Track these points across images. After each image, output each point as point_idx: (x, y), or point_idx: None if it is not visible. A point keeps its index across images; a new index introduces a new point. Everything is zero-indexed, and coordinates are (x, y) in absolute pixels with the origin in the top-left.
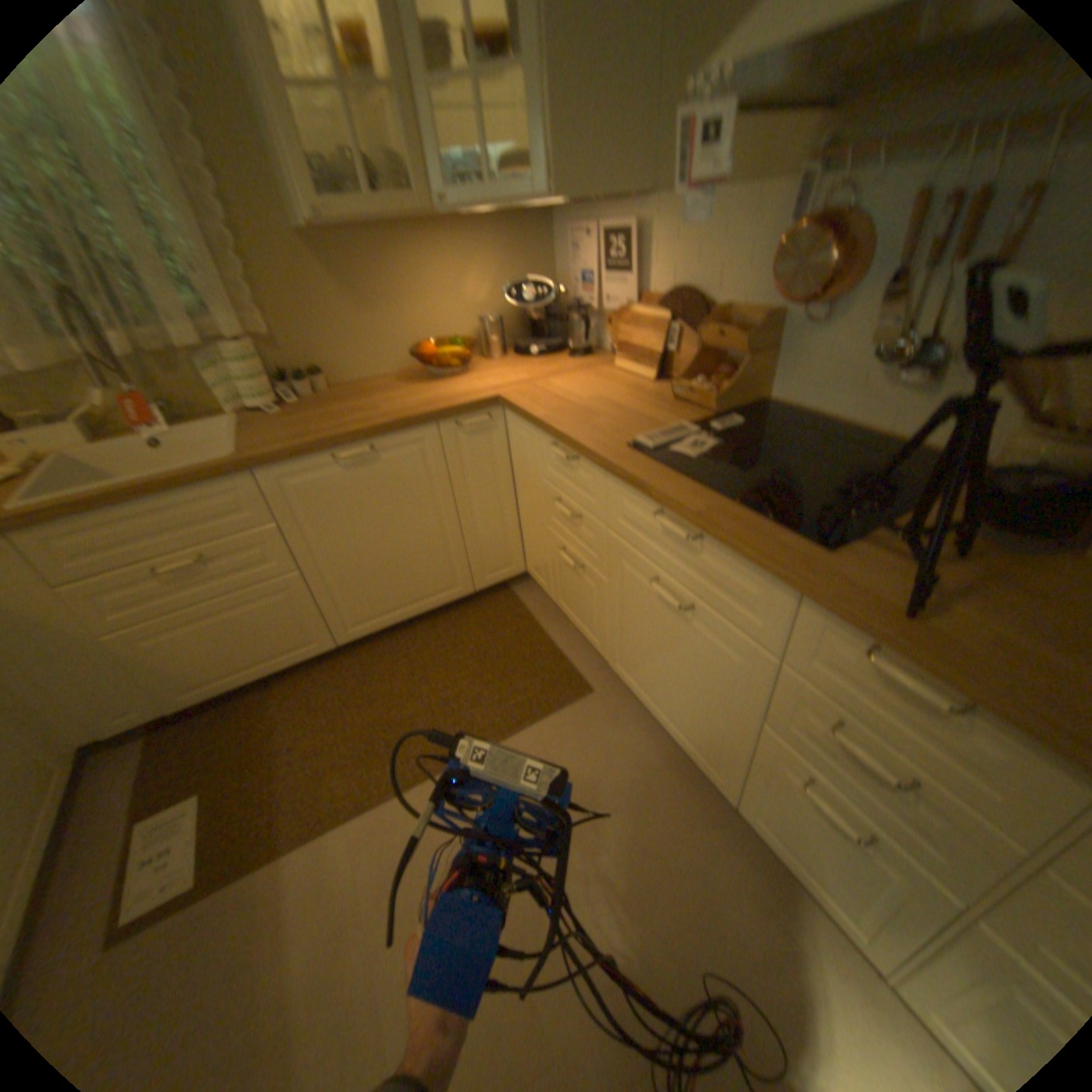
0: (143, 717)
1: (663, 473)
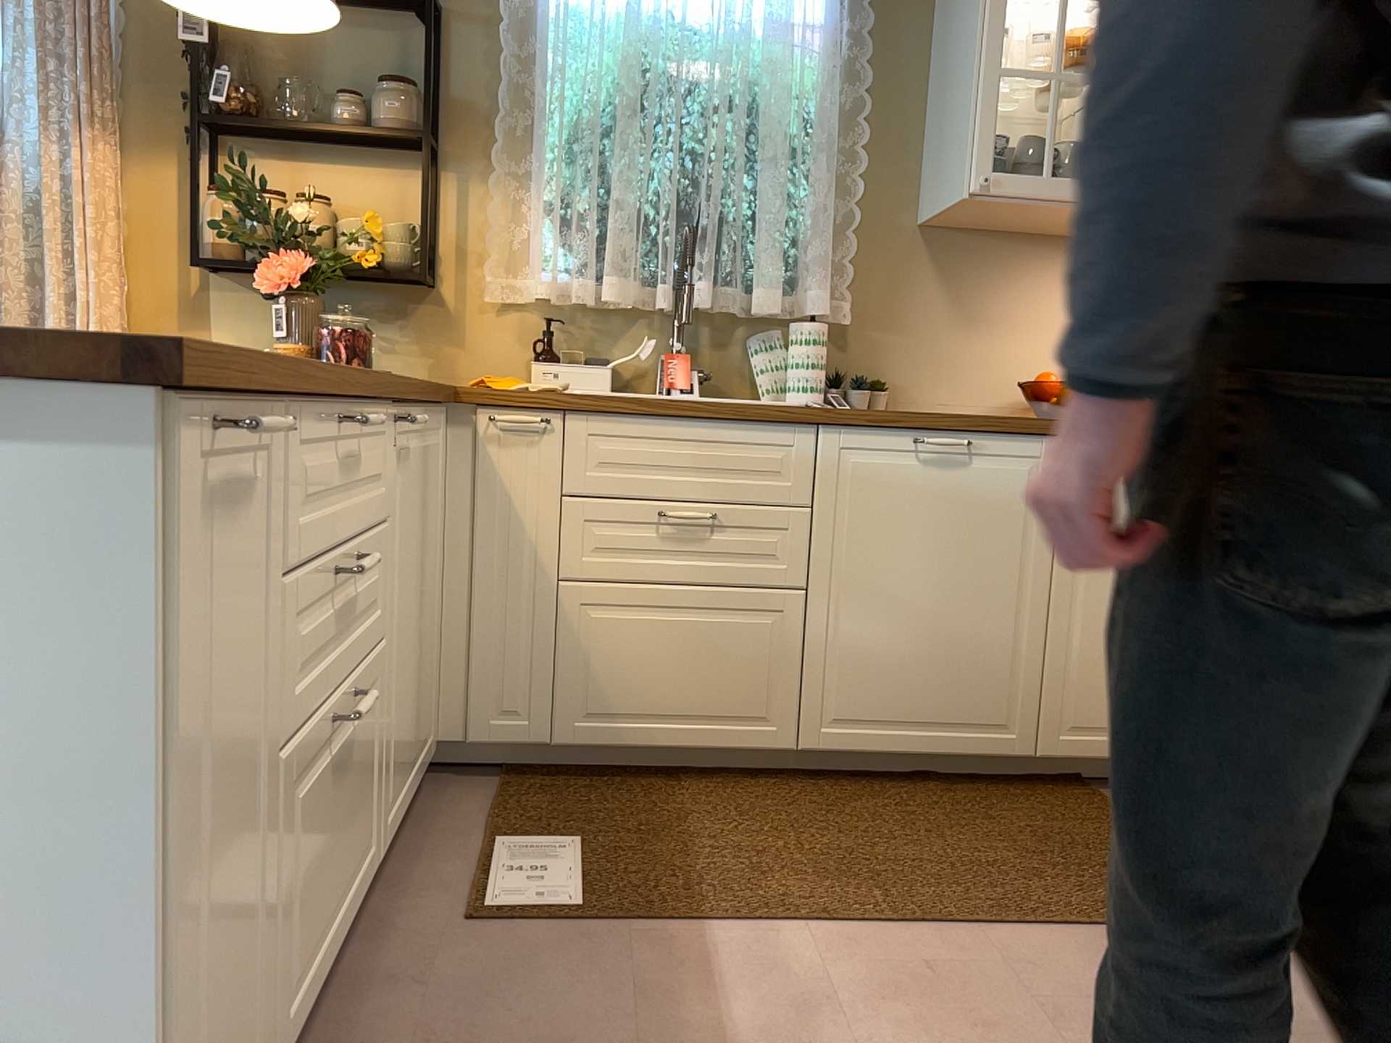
0: (528, 733)
1: None
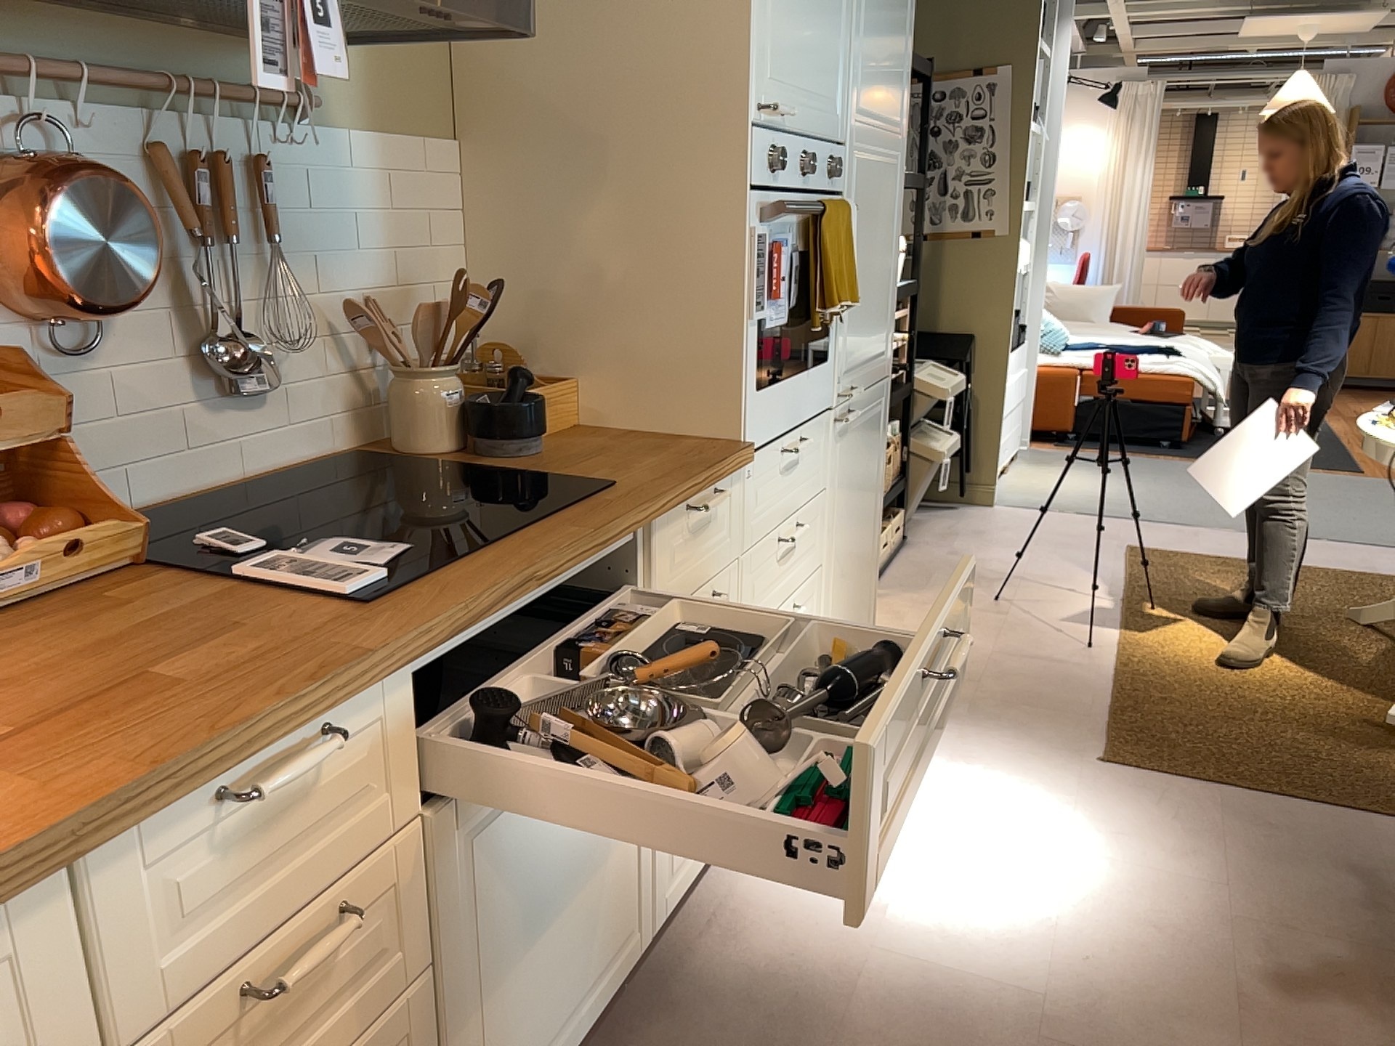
0: None
1: (478, 562)
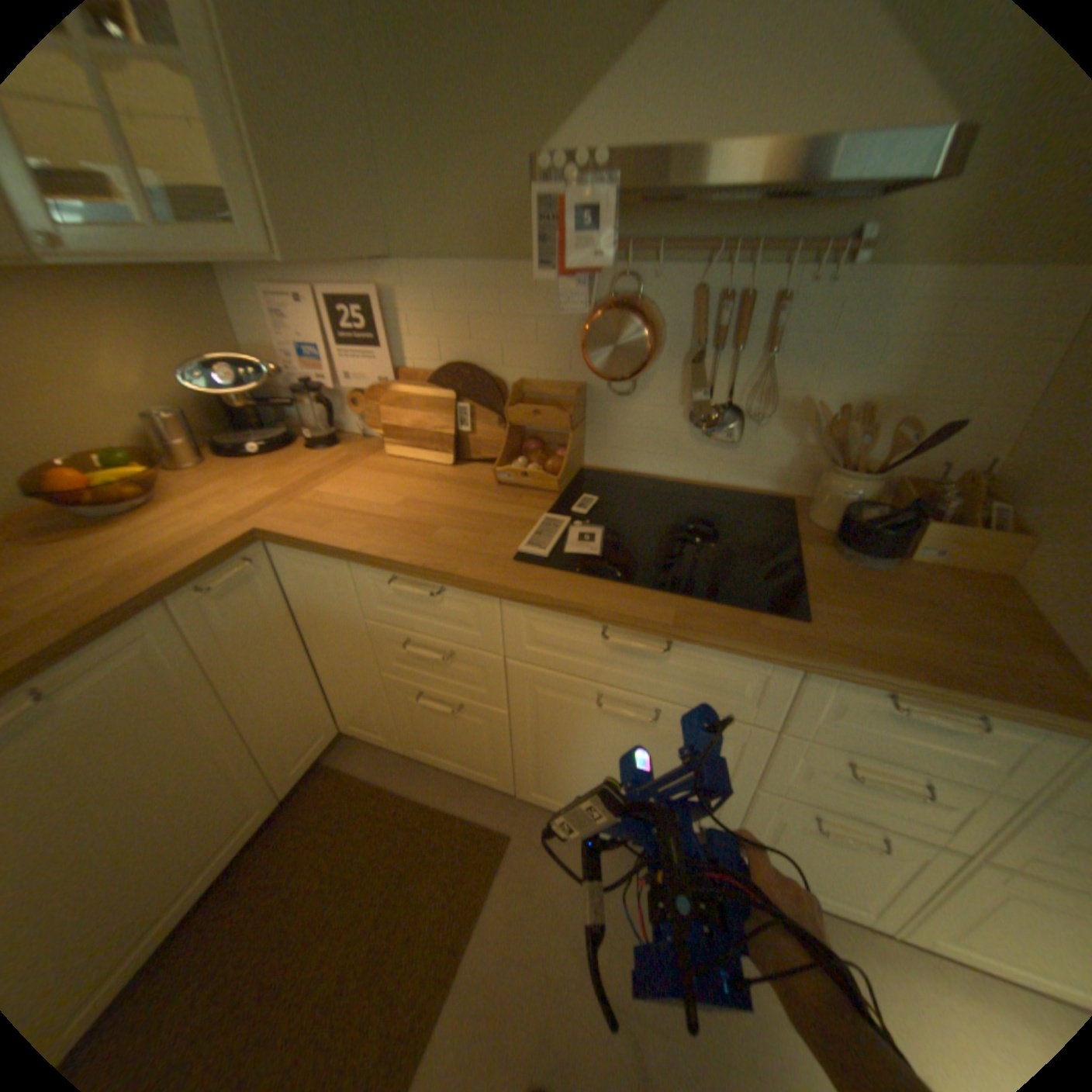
0: None
1: (586, 583)
